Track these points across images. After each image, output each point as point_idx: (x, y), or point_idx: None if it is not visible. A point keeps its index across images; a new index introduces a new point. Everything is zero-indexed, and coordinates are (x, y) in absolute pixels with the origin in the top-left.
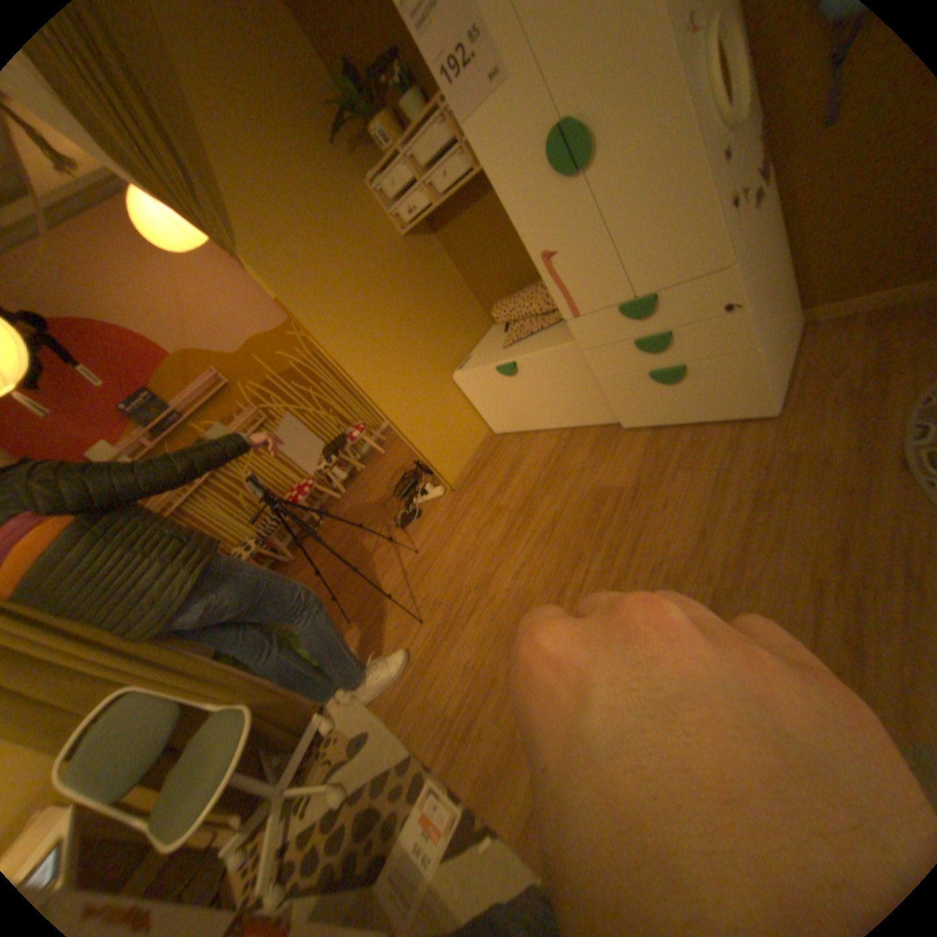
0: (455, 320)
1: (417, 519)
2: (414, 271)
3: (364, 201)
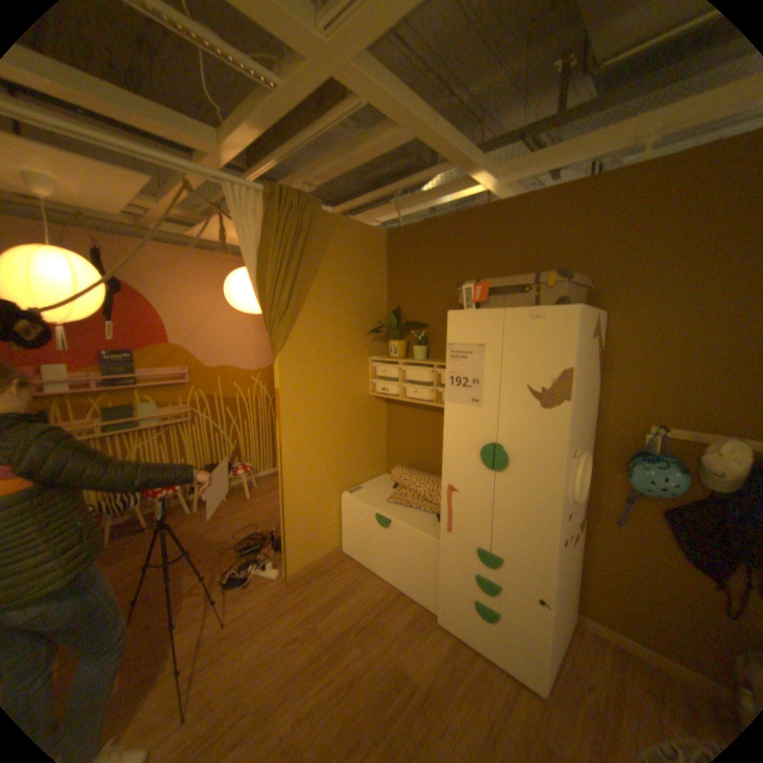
0: (366, 459)
1: (240, 592)
2: (362, 418)
3: (362, 368)
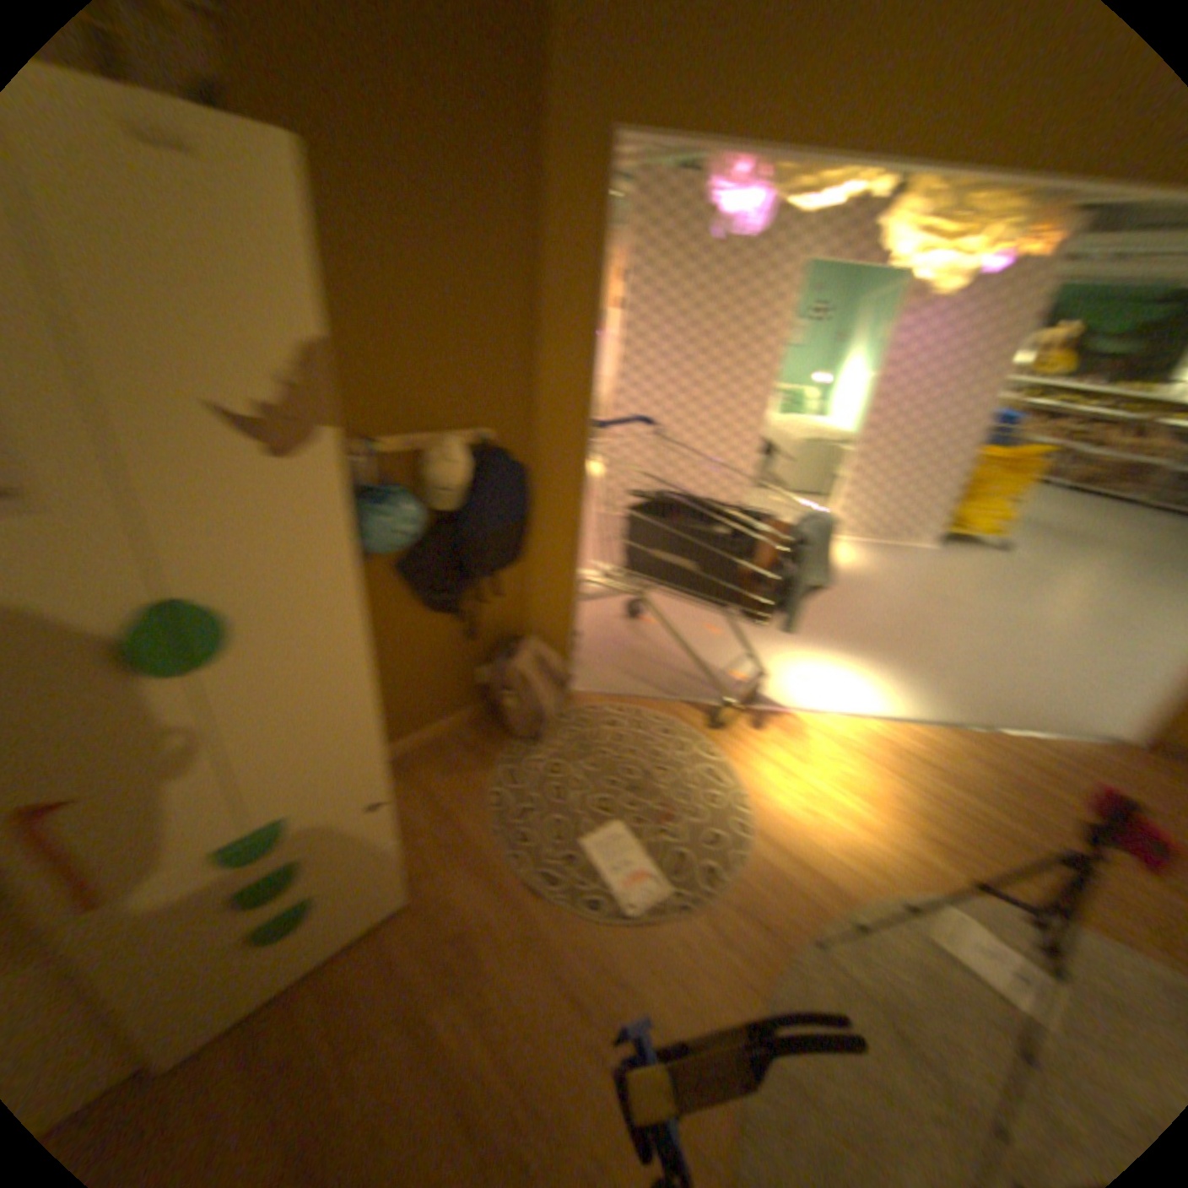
0: None
1: None
2: None
3: None
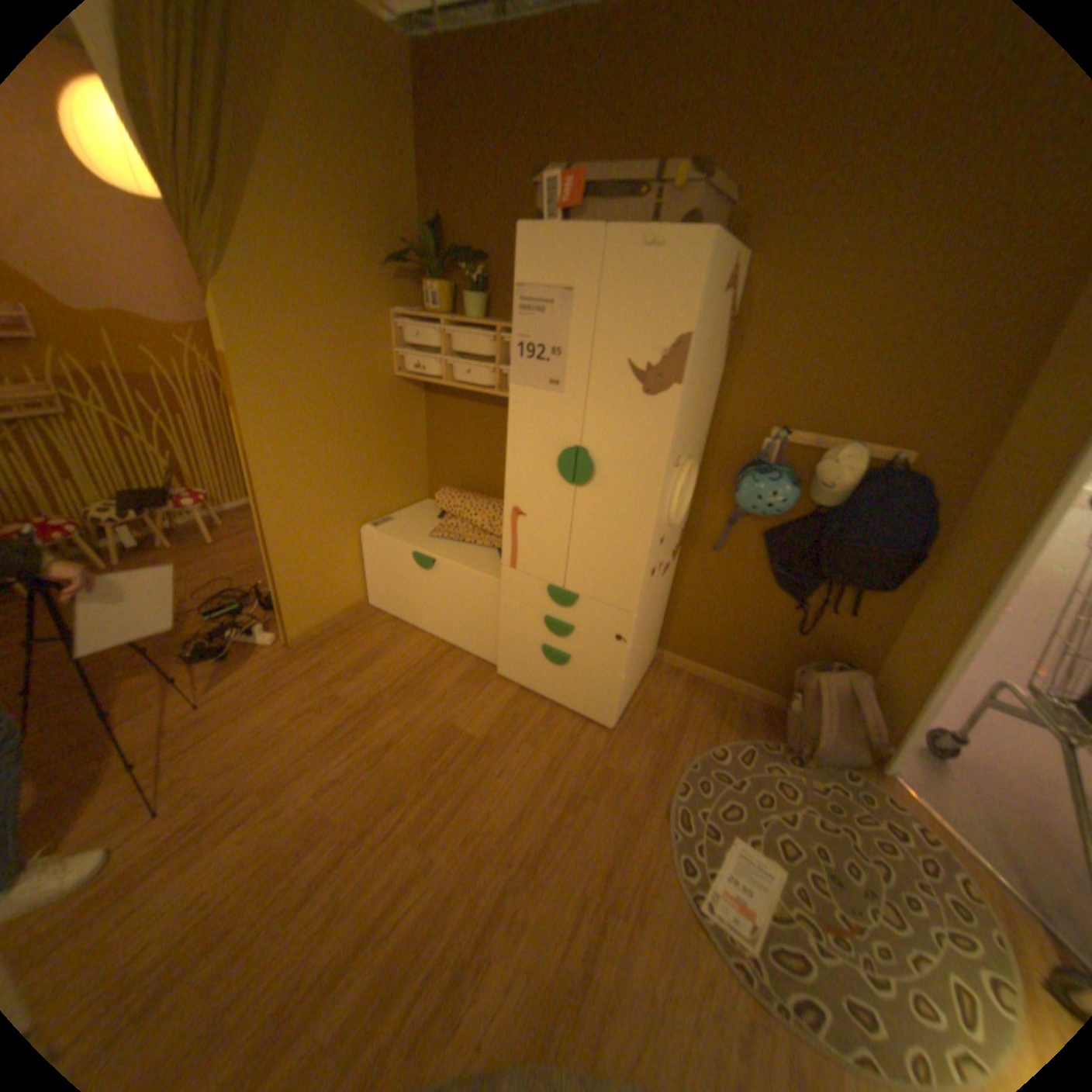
0: (396, 478)
1: (218, 665)
2: (385, 415)
3: (378, 329)
